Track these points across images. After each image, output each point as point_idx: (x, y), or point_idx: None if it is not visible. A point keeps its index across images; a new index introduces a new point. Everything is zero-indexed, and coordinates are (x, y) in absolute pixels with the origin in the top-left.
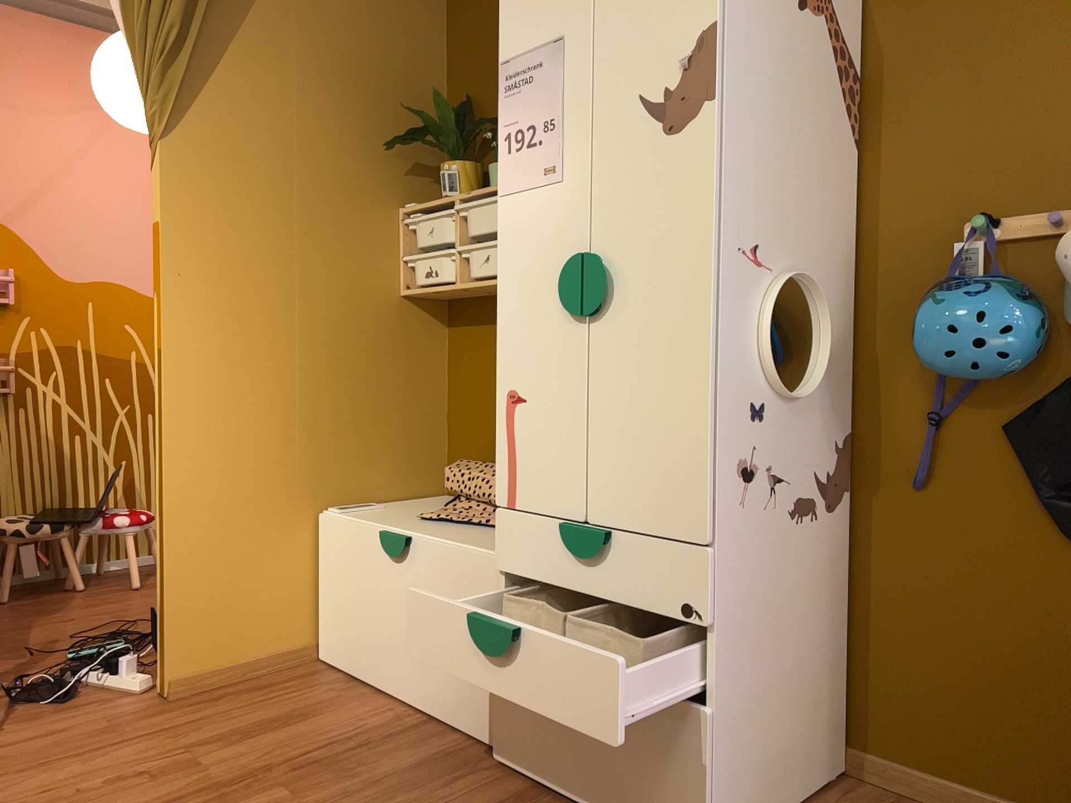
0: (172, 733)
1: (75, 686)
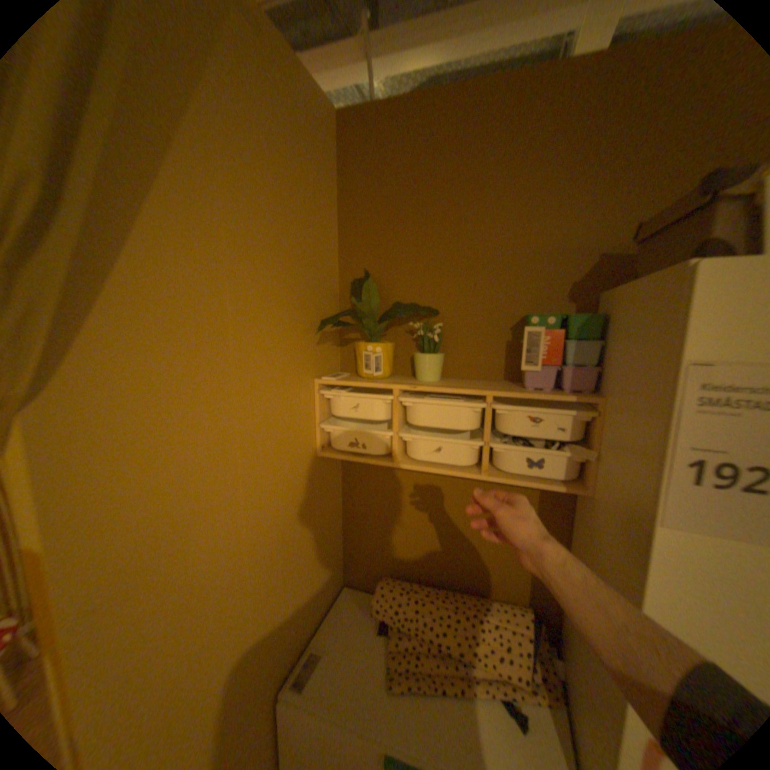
0: None
1: None
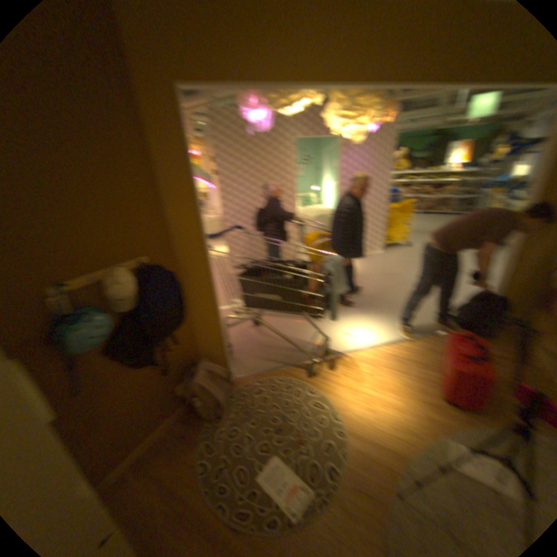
0: None
1: None
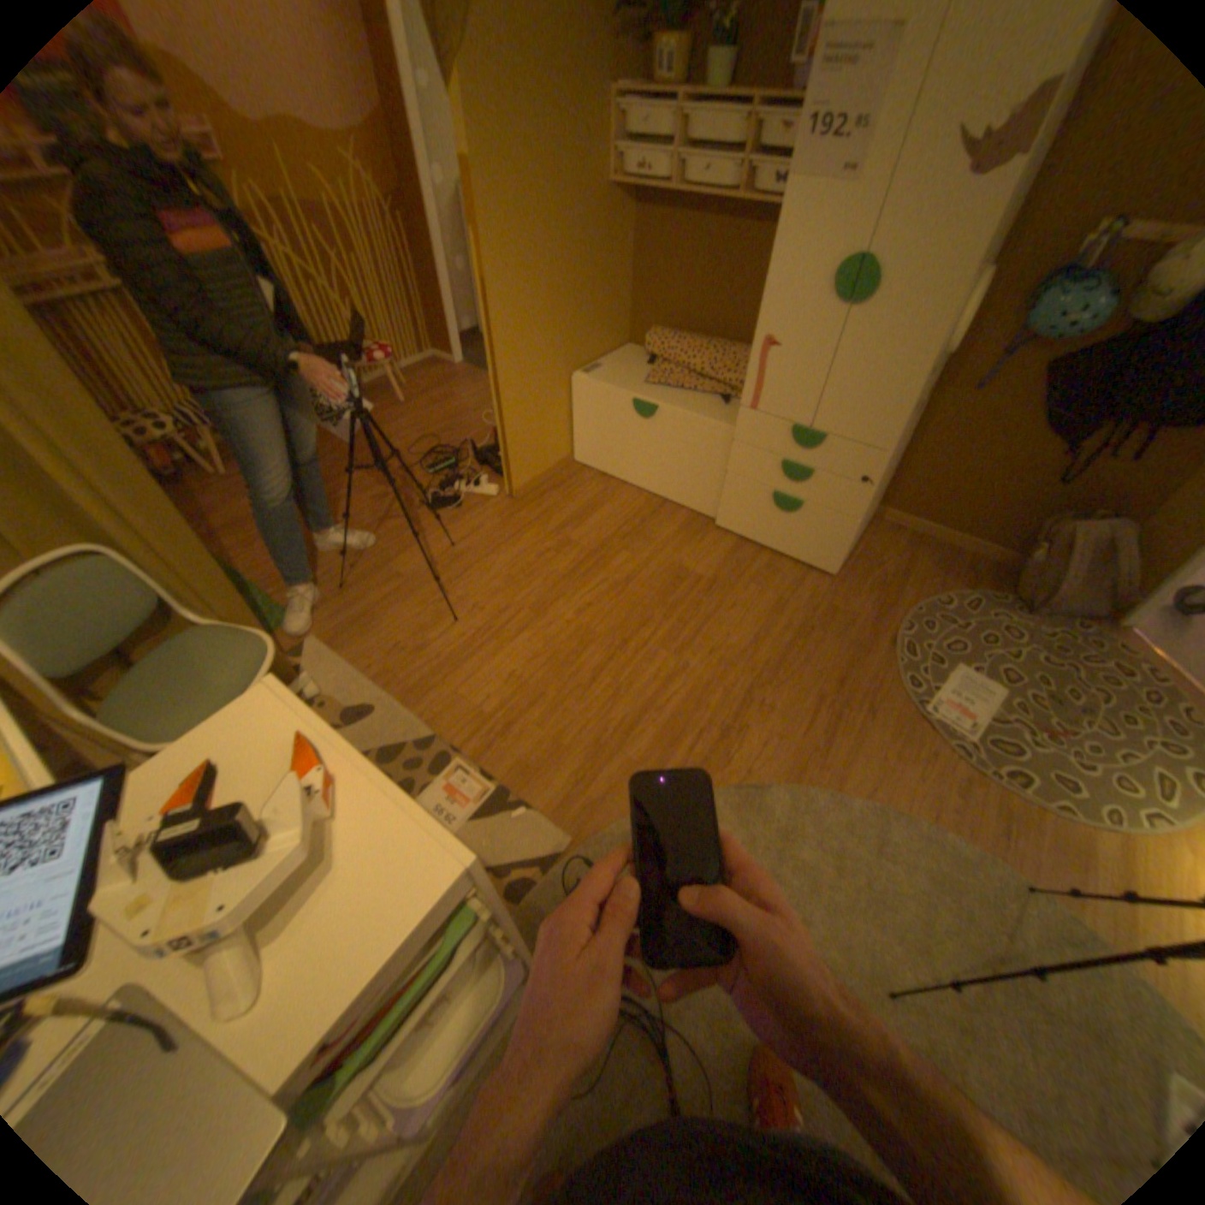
0: (540, 523)
1: (453, 495)
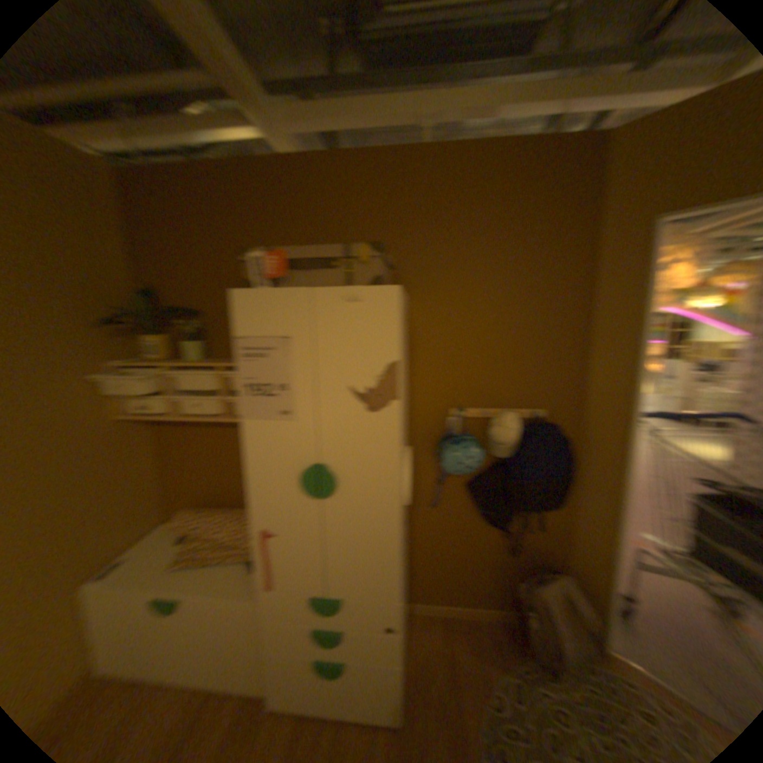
0: None
1: None
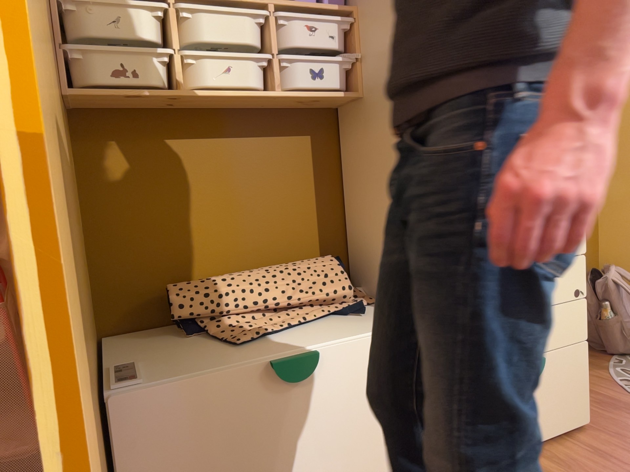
0: None
1: None
